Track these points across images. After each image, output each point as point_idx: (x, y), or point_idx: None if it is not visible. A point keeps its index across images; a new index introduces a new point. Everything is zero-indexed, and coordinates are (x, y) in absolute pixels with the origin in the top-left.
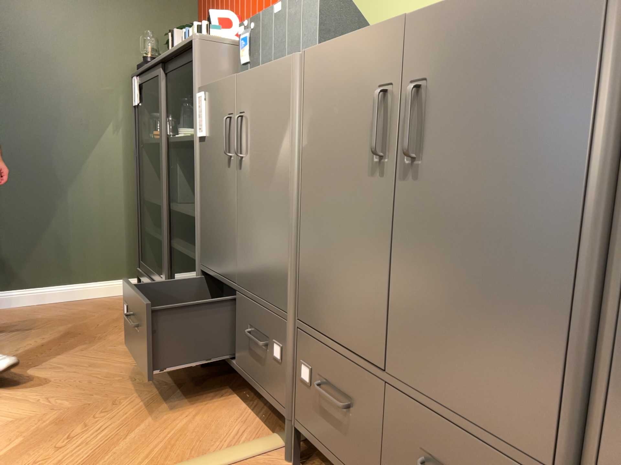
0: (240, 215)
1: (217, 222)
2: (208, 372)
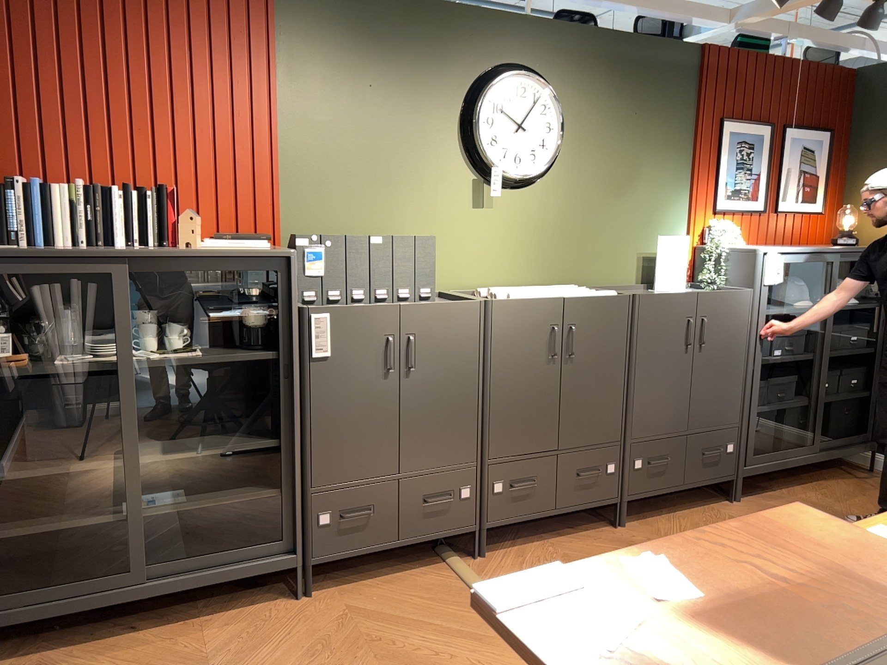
0: (407, 415)
1: (360, 432)
2: (324, 593)
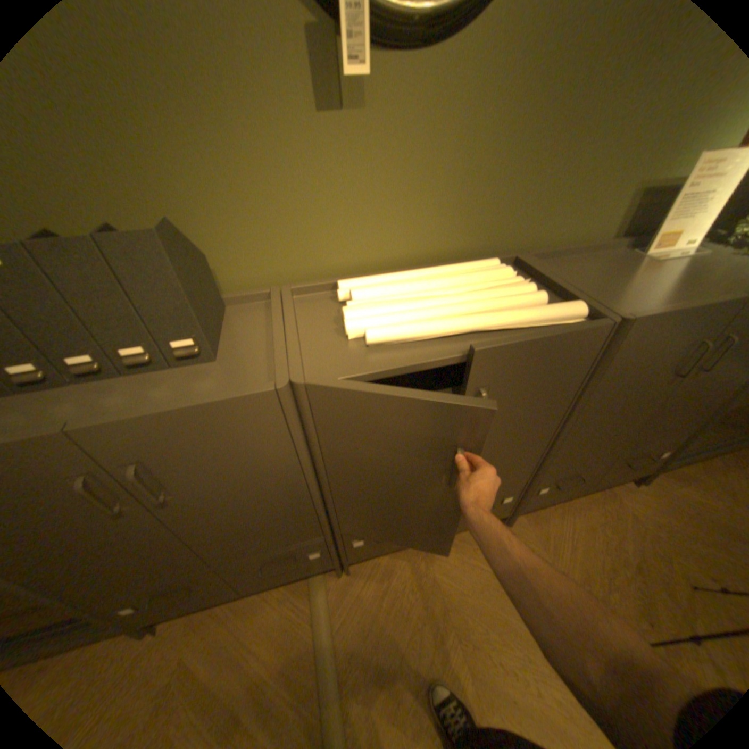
0: (194, 532)
1: (122, 560)
2: (172, 625)
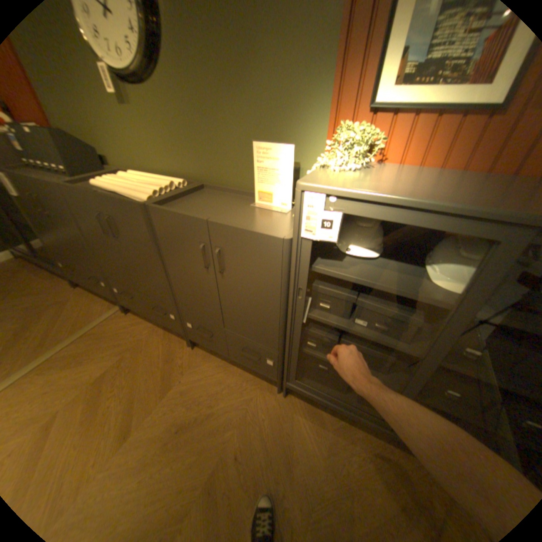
0: (61, 236)
1: (51, 236)
2: (79, 290)
